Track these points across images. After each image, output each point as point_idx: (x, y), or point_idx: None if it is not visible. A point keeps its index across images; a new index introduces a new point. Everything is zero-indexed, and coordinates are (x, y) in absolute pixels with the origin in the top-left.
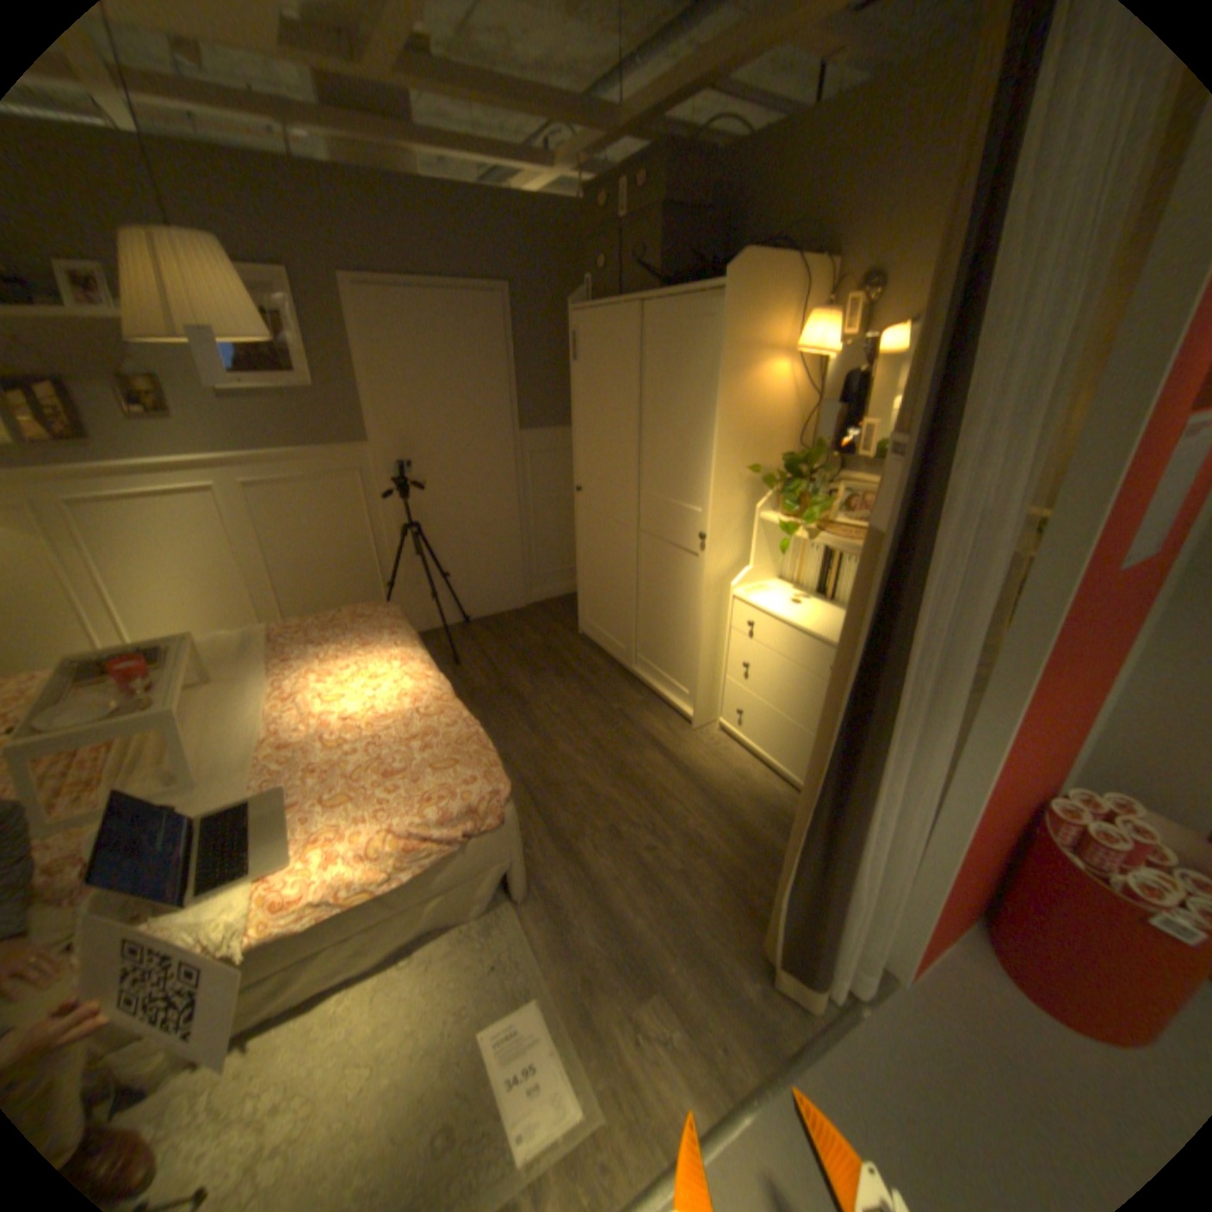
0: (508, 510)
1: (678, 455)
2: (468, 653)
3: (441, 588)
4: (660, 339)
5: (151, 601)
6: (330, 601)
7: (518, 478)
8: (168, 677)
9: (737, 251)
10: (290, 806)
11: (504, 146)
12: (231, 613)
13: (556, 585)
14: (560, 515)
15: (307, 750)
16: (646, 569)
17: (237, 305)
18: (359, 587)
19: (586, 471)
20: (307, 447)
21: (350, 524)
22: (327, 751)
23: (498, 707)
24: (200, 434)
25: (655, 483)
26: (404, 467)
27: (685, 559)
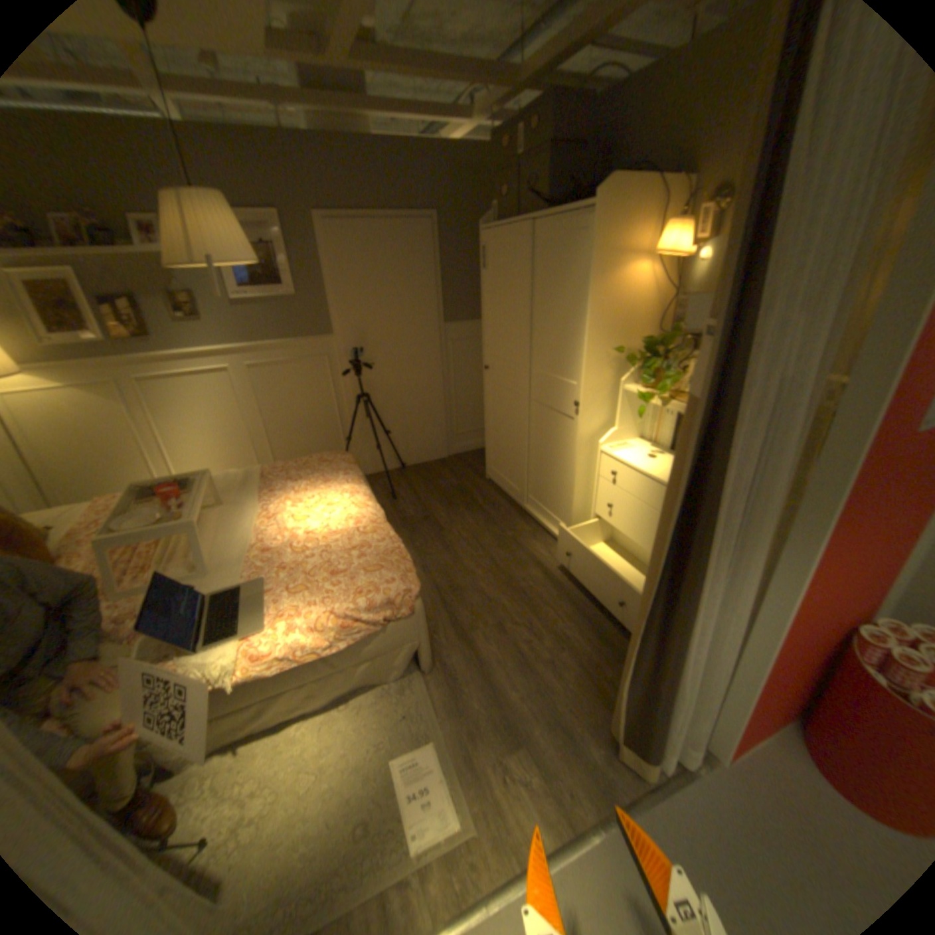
0: (435, 384)
1: (560, 339)
2: (403, 490)
3: (386, 442)
4: (547, 248)
5: (190, 447)
6: (307, 450)
7: (443, 360)
8: (194, 498)
9: (608, 175)
10: (268, 590)
11: (435, 106)
12: (241, 456)
13: (471, 441)
14: (475, 387)
15: (282, 552)
16: (536, 429)
17: (237, 238)
18: (328, 440)
19: (492, 353)
20: (292, 339)
21: (321, 394)
22: (295, 554)
23: (422, 531)
24: (221, 331)
25: (543, 362)
26: (359, 352)
27: (565, 421)
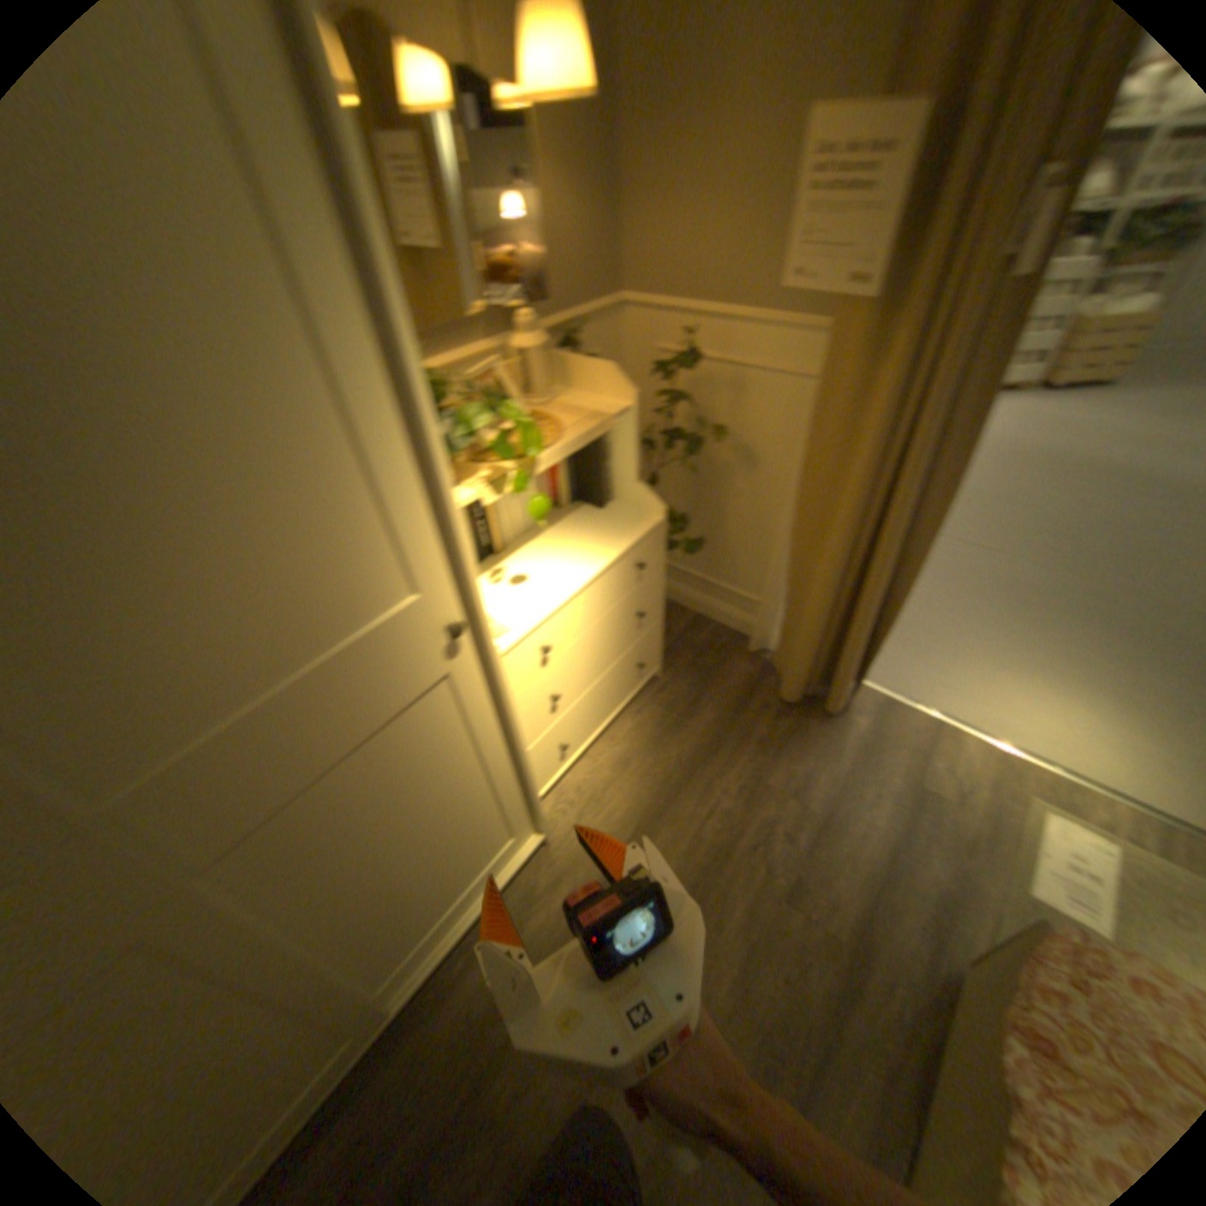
0: None
1: (244, 547)
2: None
3: None
4: None
5: None
6: None
7: None
8: None
9: None
10: None
11: None
12: None
13: None
14: None
15: None
16: (300, 888)
17: None
18: None
19: None
20: None
21: None
22: None
23: None
24: None
25: (178, 710)
26: None
27: (418, 719)
